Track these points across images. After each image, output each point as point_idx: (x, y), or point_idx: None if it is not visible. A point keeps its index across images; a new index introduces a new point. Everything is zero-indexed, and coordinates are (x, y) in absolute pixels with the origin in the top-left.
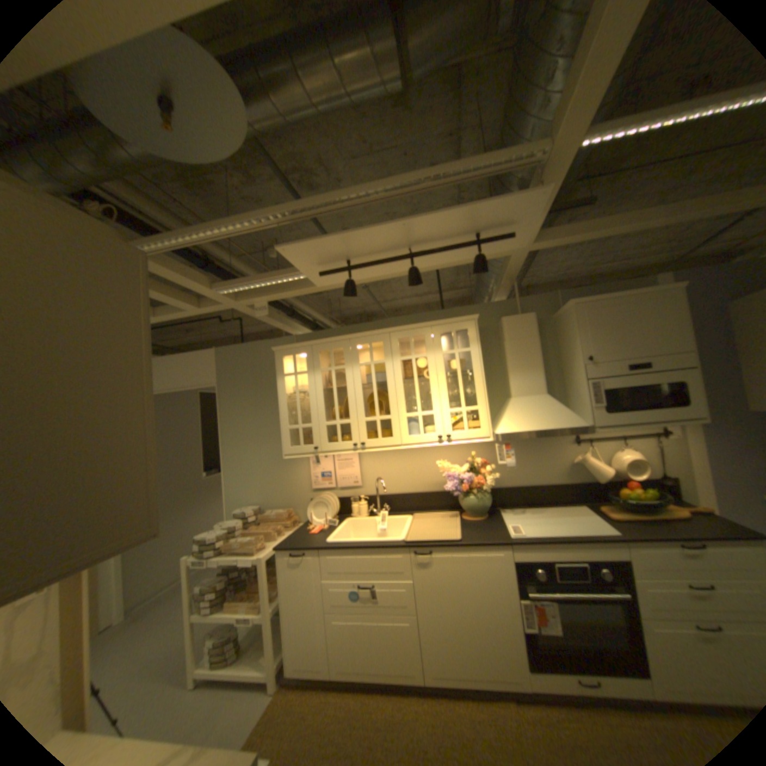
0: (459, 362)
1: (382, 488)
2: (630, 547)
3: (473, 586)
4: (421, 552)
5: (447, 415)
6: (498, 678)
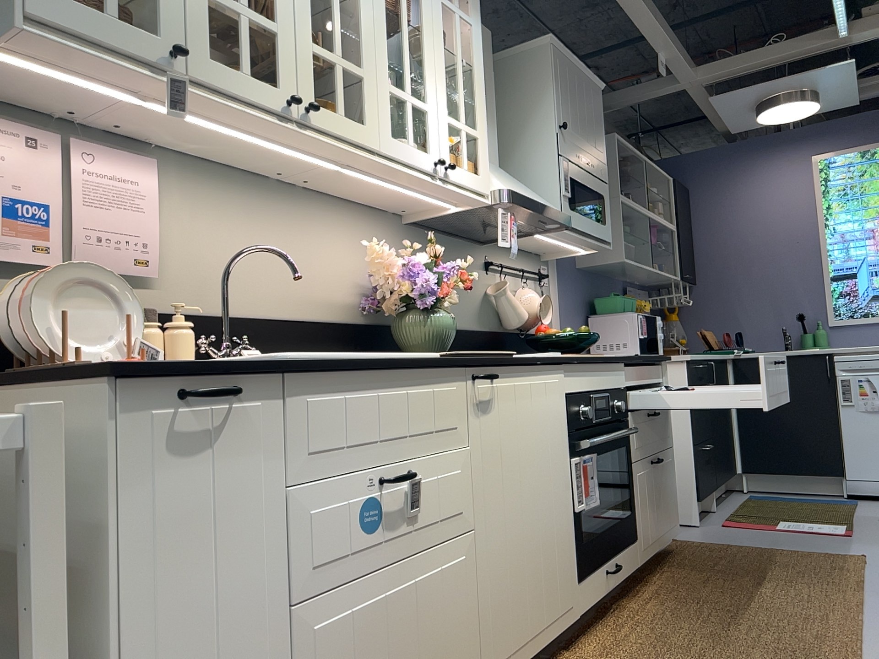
0: (460, 34)
1: (210, 296)
2: (626, 367)
3: (535, 440)
4: (481, 374)
5: (445, 124)
6: (556, 609)
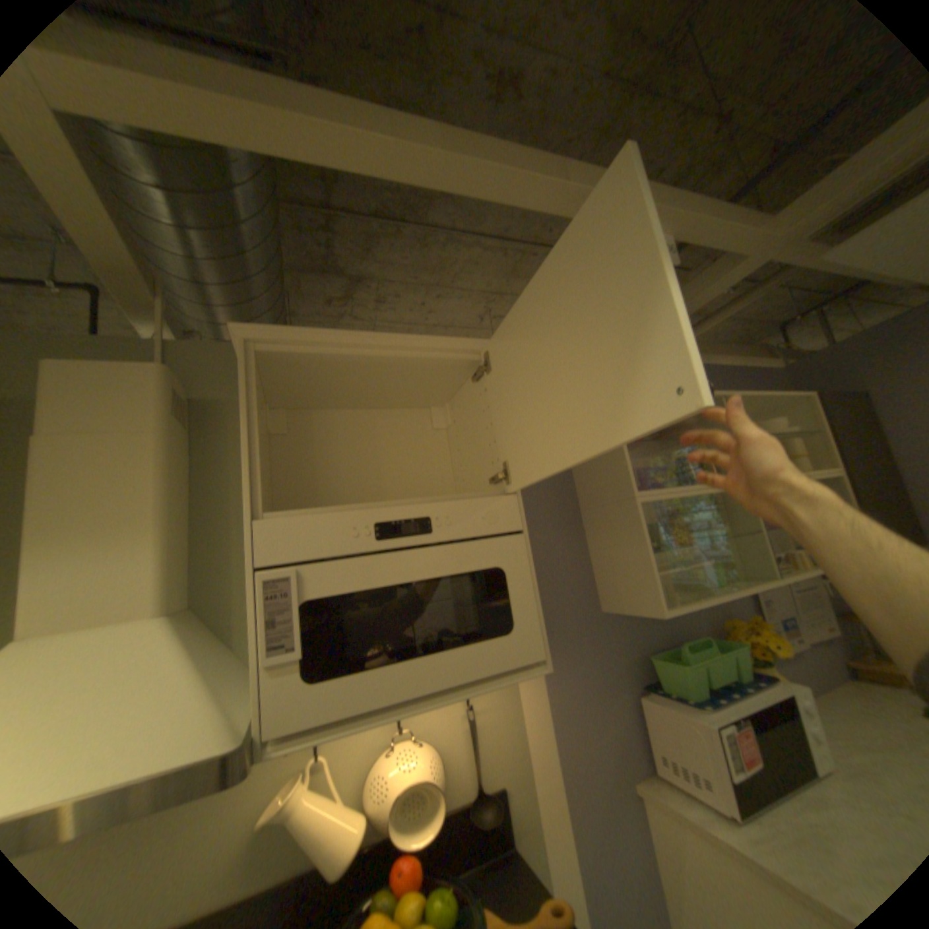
0: None
1: None
2: None
3: None
4: None
5: None
6: None
